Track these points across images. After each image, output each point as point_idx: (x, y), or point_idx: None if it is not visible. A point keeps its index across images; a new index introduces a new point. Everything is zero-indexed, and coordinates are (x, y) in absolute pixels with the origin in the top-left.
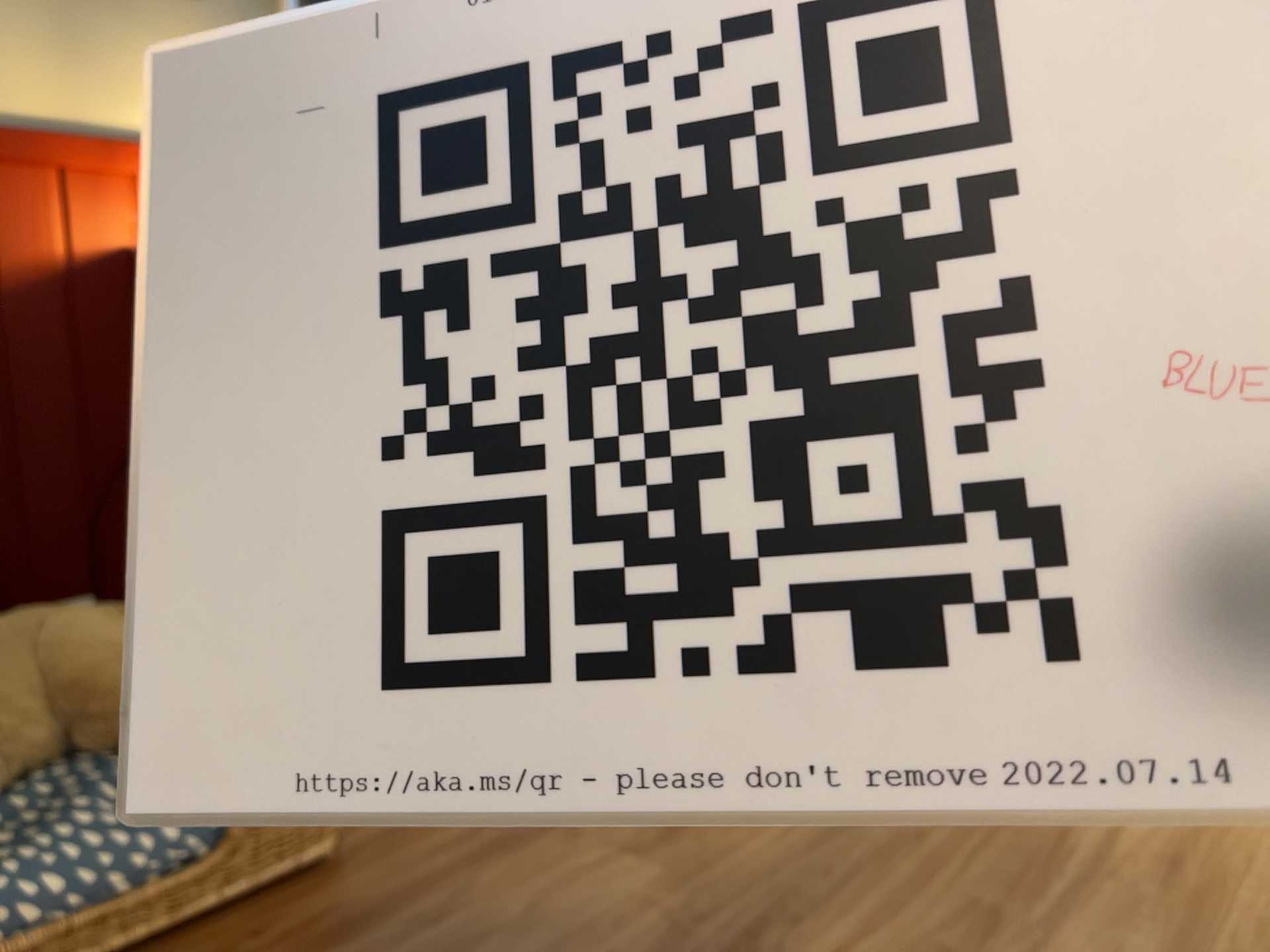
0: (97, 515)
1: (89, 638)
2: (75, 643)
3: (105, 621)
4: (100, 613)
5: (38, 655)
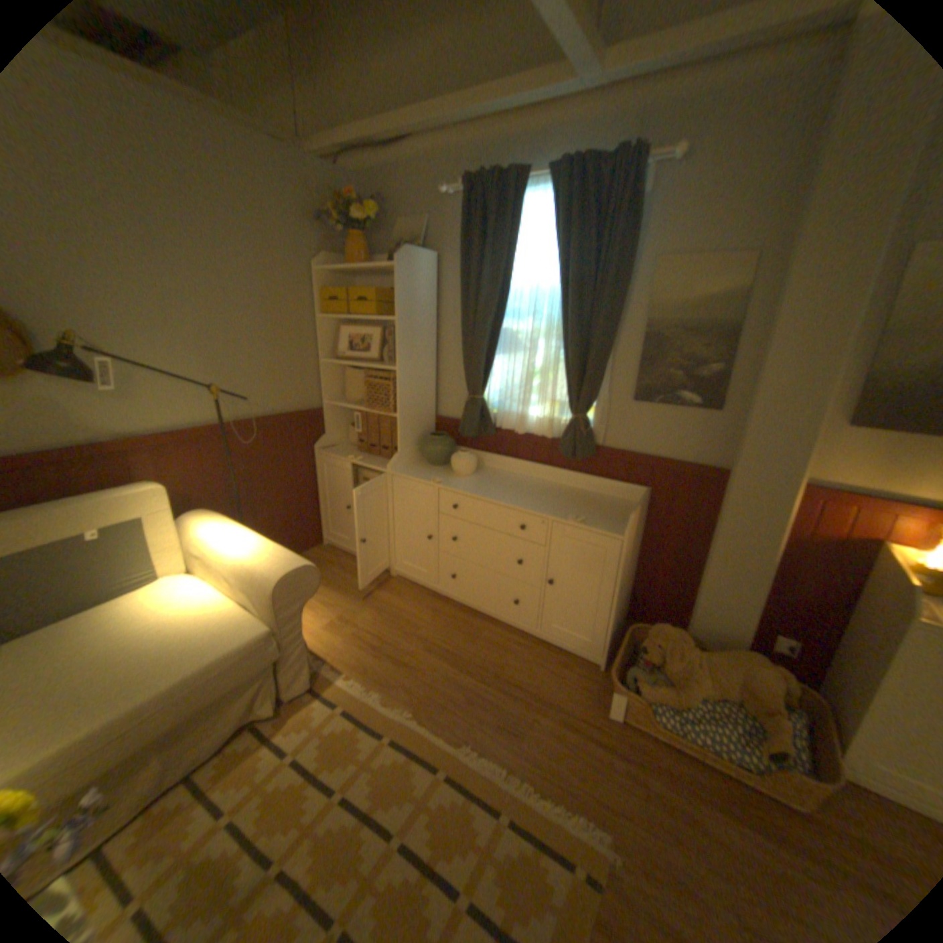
0: (811, 626)
1: (765, 683)
2: (760, 681)
3: (775, 680)
4: (778, 674)
5: (748, 677)
